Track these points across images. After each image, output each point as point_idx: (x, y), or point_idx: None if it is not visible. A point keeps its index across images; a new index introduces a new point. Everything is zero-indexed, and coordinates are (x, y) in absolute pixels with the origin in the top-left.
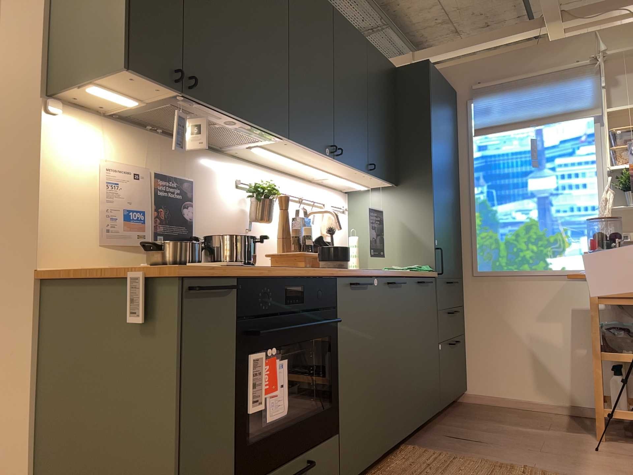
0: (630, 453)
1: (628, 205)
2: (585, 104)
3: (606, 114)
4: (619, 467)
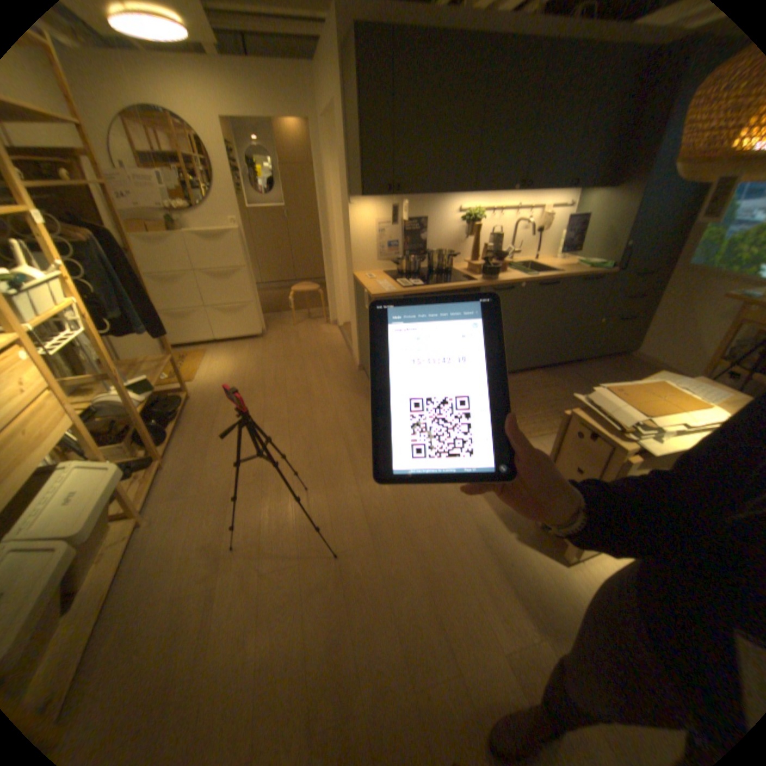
0: None
1: None
2: None
3: None
4: None
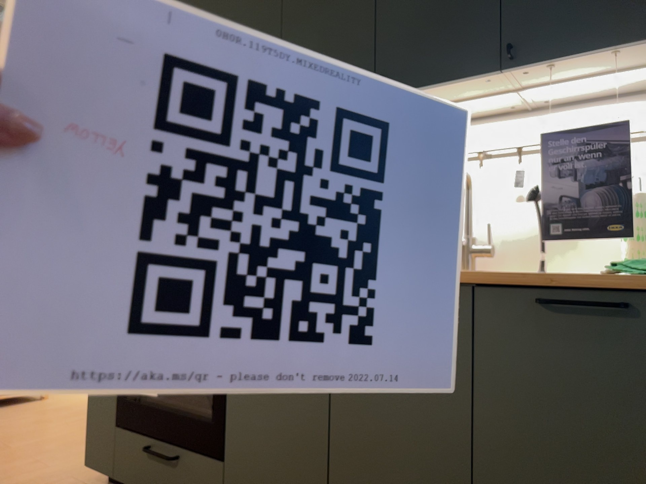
0: None
1: None
2: None
3: None
4: None
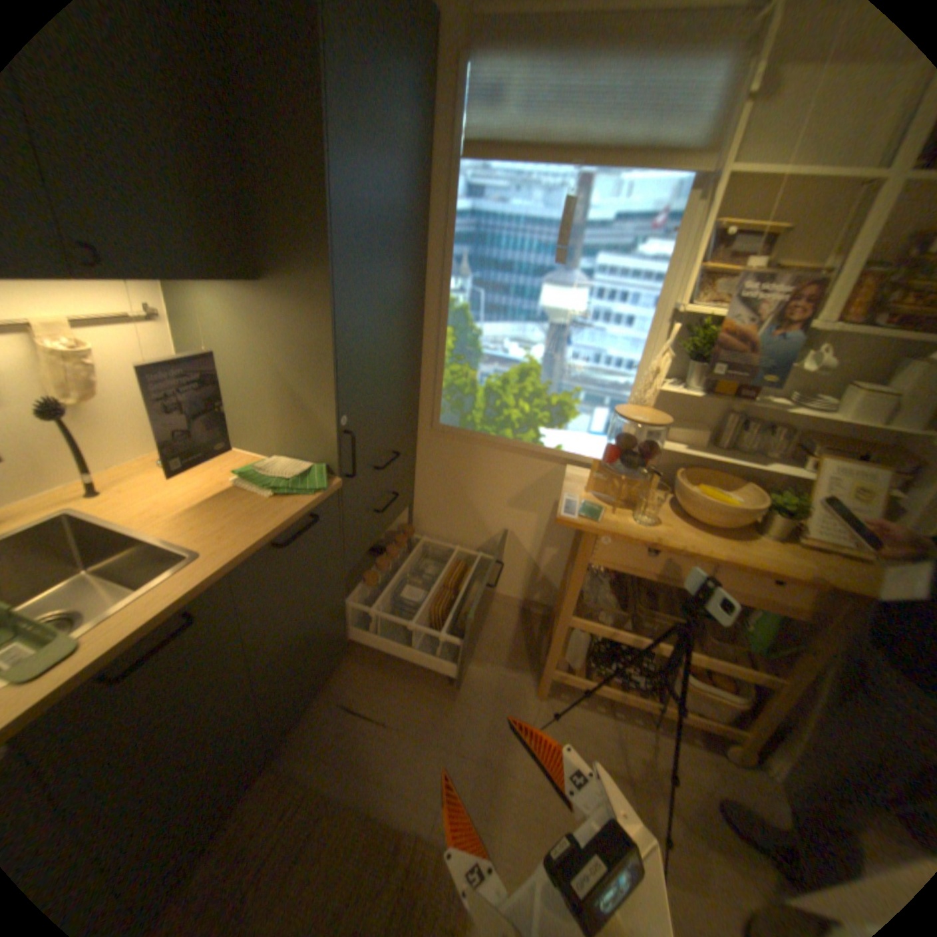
0: (567, 740)
1: (689, 385)
2: (697, 134)
3: (729, 175)
4: (545, 805)
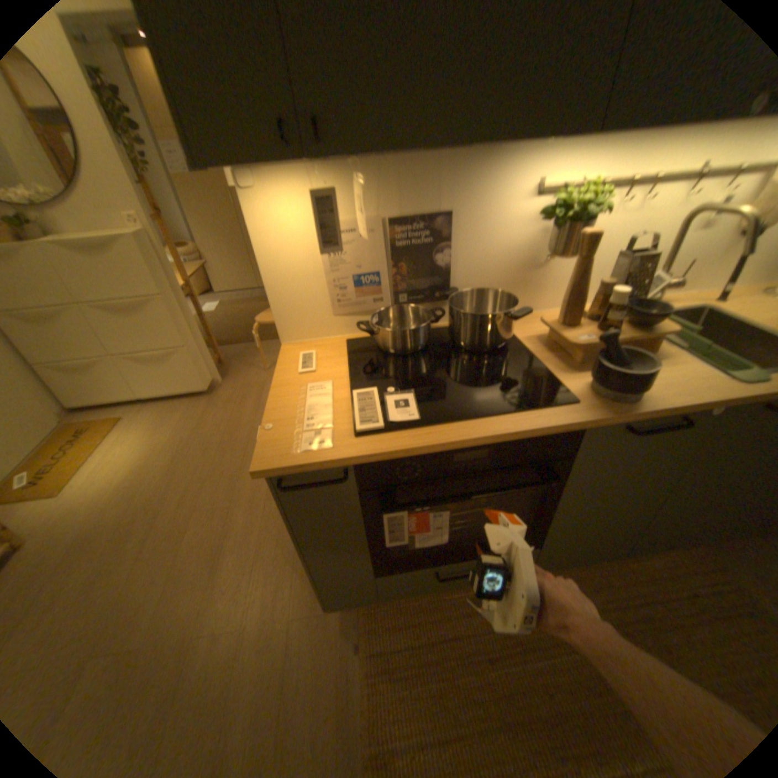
0: None
1: None
2: None
3: None
4: None
